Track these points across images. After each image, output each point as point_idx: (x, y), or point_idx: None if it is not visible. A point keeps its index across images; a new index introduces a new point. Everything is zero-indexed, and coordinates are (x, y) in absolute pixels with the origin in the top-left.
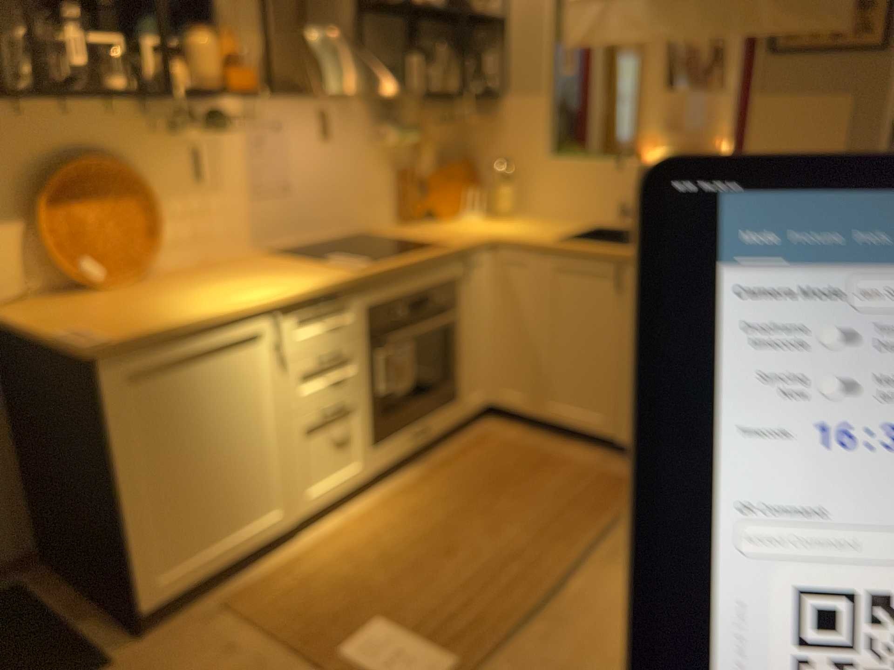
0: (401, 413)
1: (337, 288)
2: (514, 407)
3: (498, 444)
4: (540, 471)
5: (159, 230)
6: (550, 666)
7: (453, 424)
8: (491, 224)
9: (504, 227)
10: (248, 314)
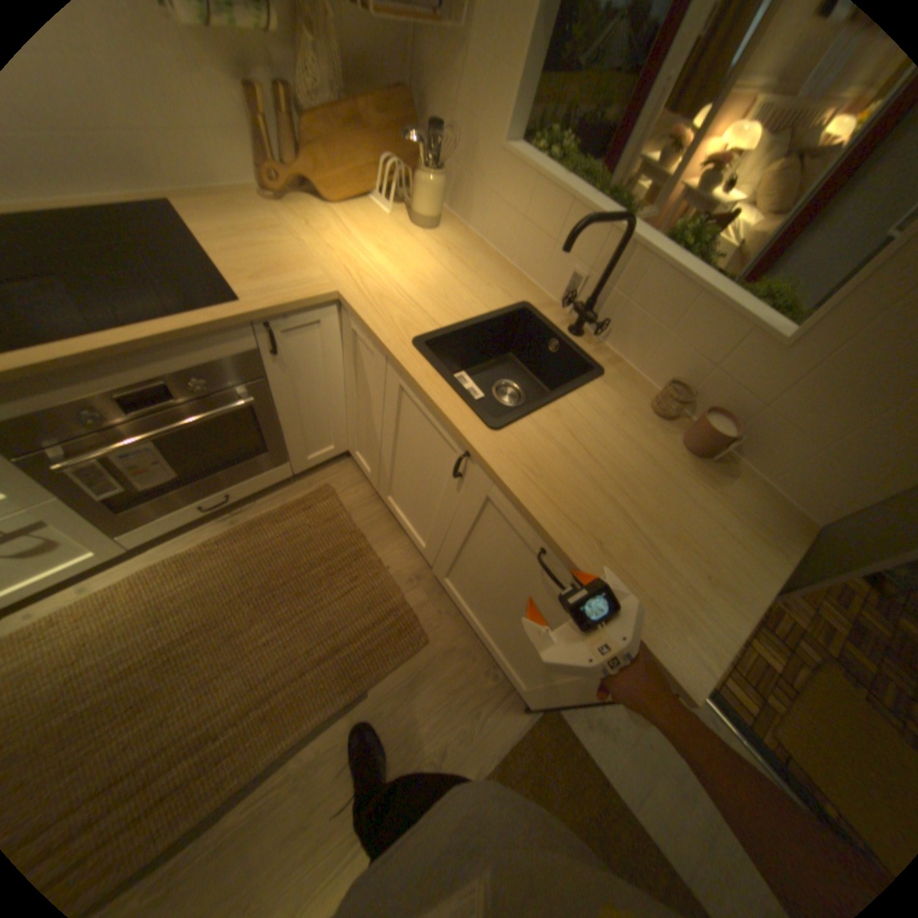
0: (164, 499)
1: None
2: (362, 471)
3: (325, 512)
4: (335, 578)
5: None
6: None
7: (279, 481)
8: (385, 242)
9: (391, 259)
10: None
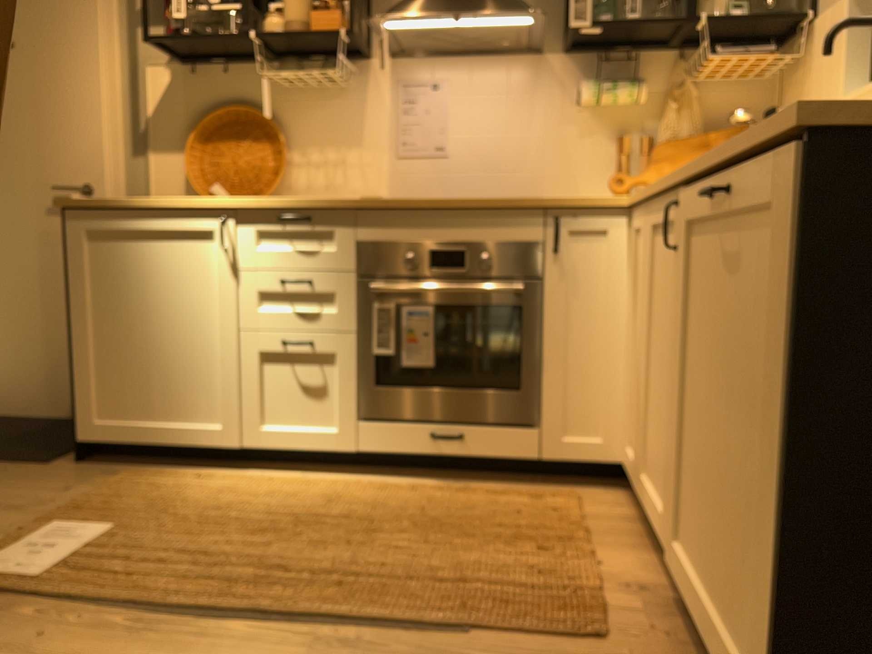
0: (413, 395)
1: (310, 209)
2: (630, 473)
3: (558, 507)
4: (525, 546)
5: (279, 169)
6: (39, 648)
7: (522, 456)
8: None
9: None
10: (196, 208)
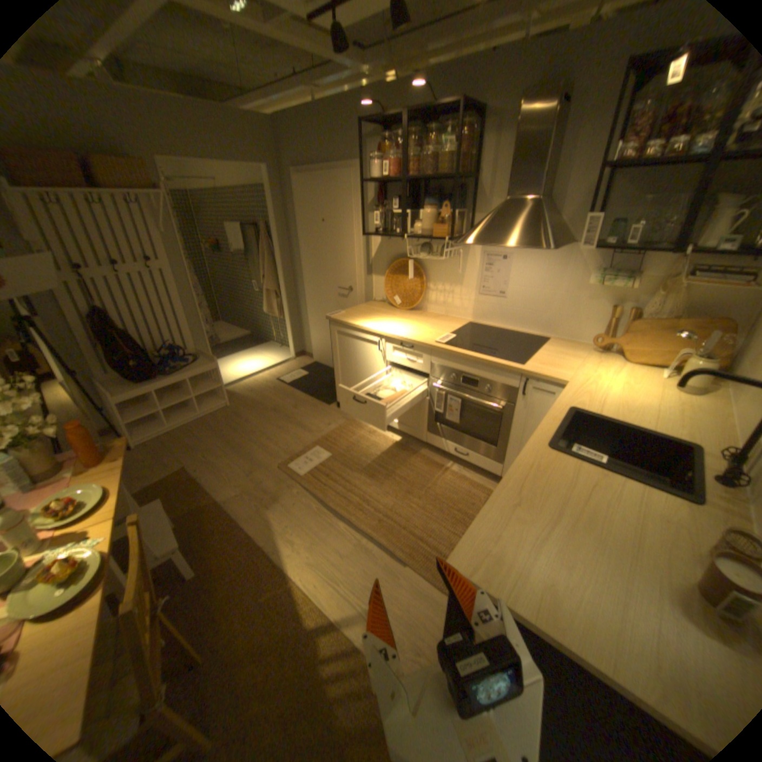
0: (448, 430)
1: (412, 344)
2: None
3: None
4: (459, 525)
5: (422, 294)
6: (293, 506)
7: (492, 472)
8: (637, 383)
9: (625, 388)
10: (370, 332)
